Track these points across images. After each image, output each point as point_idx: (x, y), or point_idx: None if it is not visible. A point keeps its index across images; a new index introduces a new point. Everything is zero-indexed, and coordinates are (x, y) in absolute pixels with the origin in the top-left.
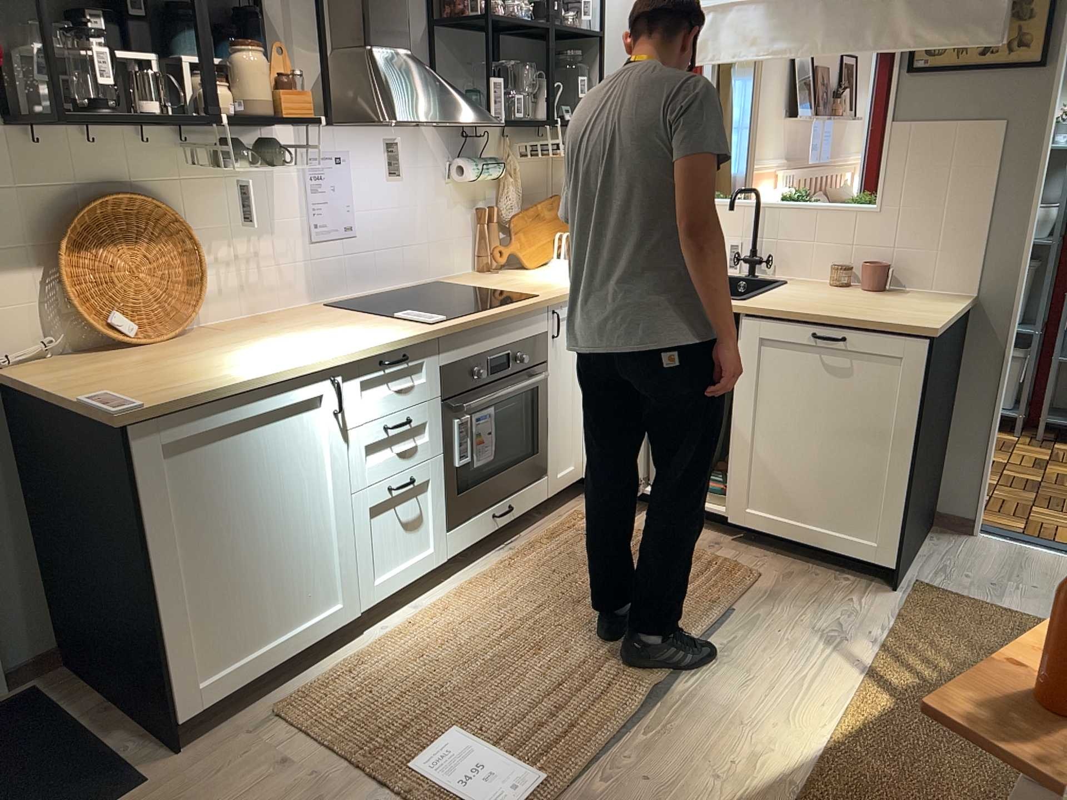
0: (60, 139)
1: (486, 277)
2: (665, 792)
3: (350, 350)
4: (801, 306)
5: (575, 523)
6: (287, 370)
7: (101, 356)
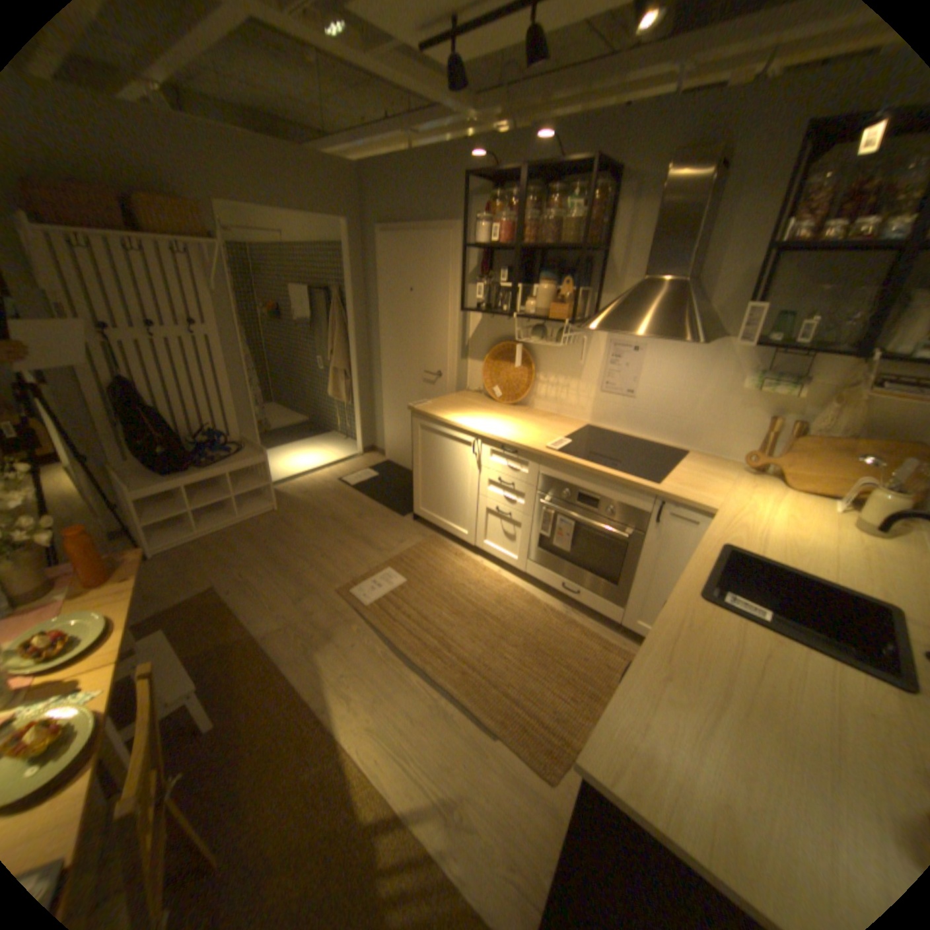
0: (502, 316)
1: (730, 470)
2: (343, 650)
3: (490, 432)
4: (690, 644)
5: (613, 650)
6: (459, 423)
7: (483, 398)
